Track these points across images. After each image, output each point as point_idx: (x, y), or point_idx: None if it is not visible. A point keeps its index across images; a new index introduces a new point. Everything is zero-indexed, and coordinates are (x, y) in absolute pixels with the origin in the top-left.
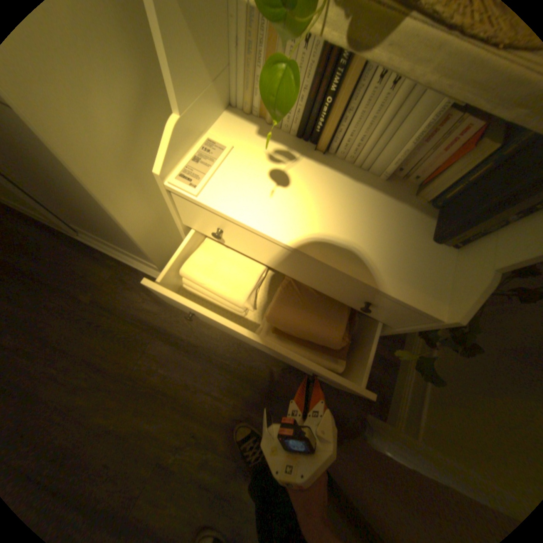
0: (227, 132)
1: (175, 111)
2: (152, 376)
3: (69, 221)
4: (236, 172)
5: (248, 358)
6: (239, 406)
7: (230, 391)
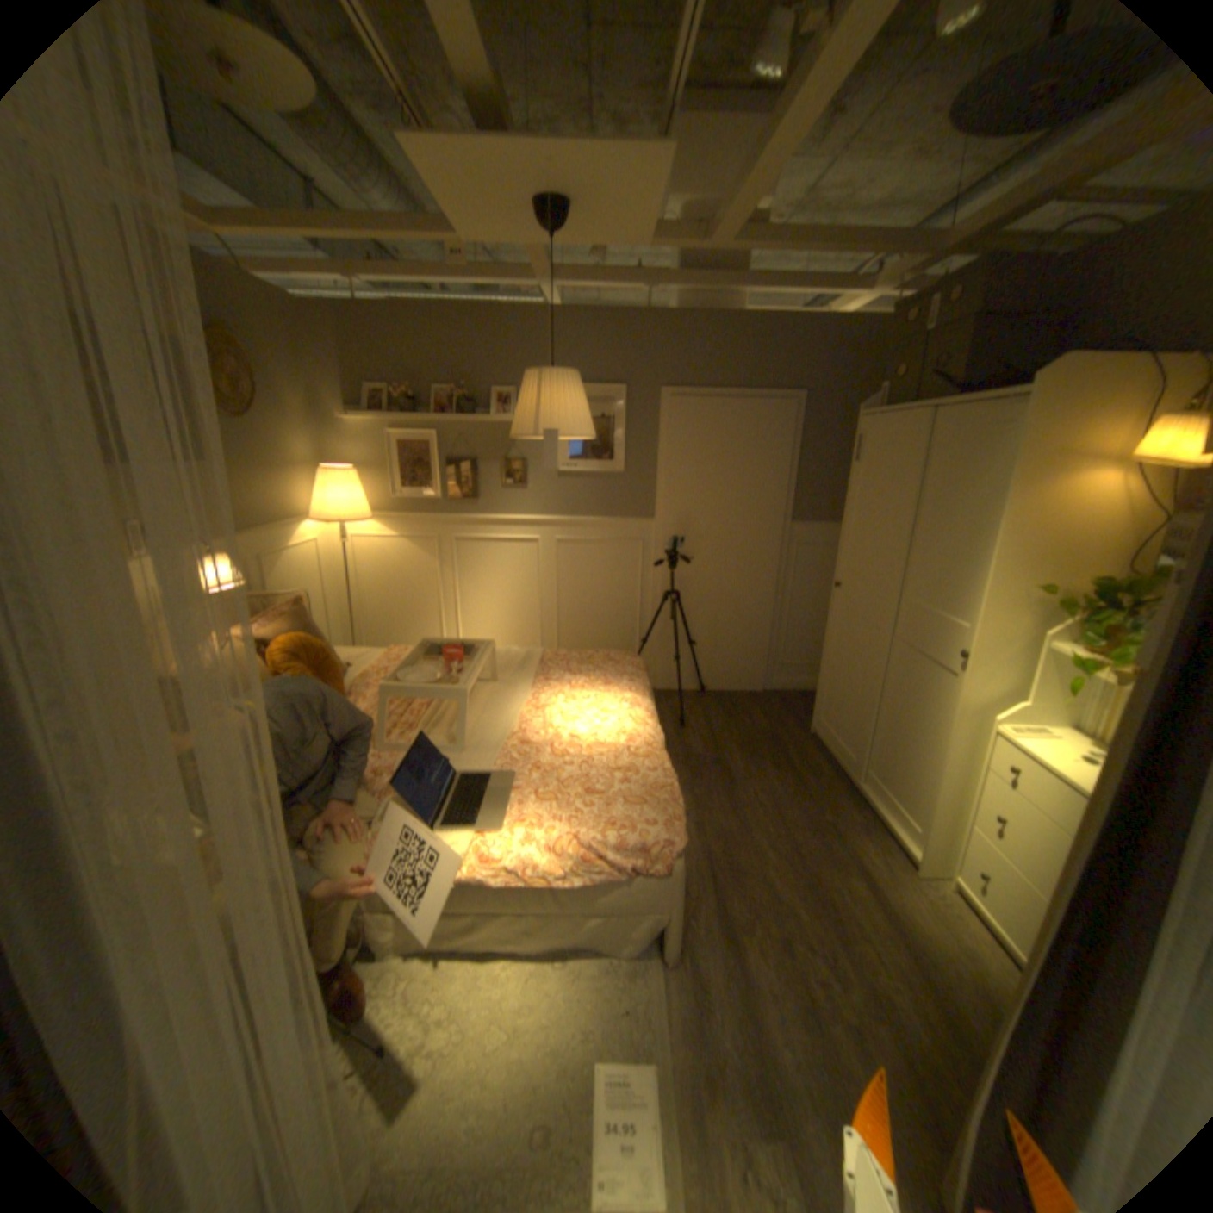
0: (1066, 735)
1: (1032, 712)
2: (837, 896)
3: (878, 763)
4: (1056, 746)
5: (954, 982)
6: (905, 997)
7: (906, 978)
